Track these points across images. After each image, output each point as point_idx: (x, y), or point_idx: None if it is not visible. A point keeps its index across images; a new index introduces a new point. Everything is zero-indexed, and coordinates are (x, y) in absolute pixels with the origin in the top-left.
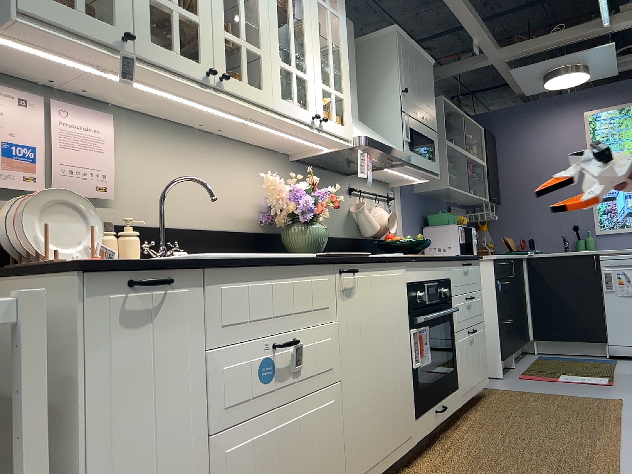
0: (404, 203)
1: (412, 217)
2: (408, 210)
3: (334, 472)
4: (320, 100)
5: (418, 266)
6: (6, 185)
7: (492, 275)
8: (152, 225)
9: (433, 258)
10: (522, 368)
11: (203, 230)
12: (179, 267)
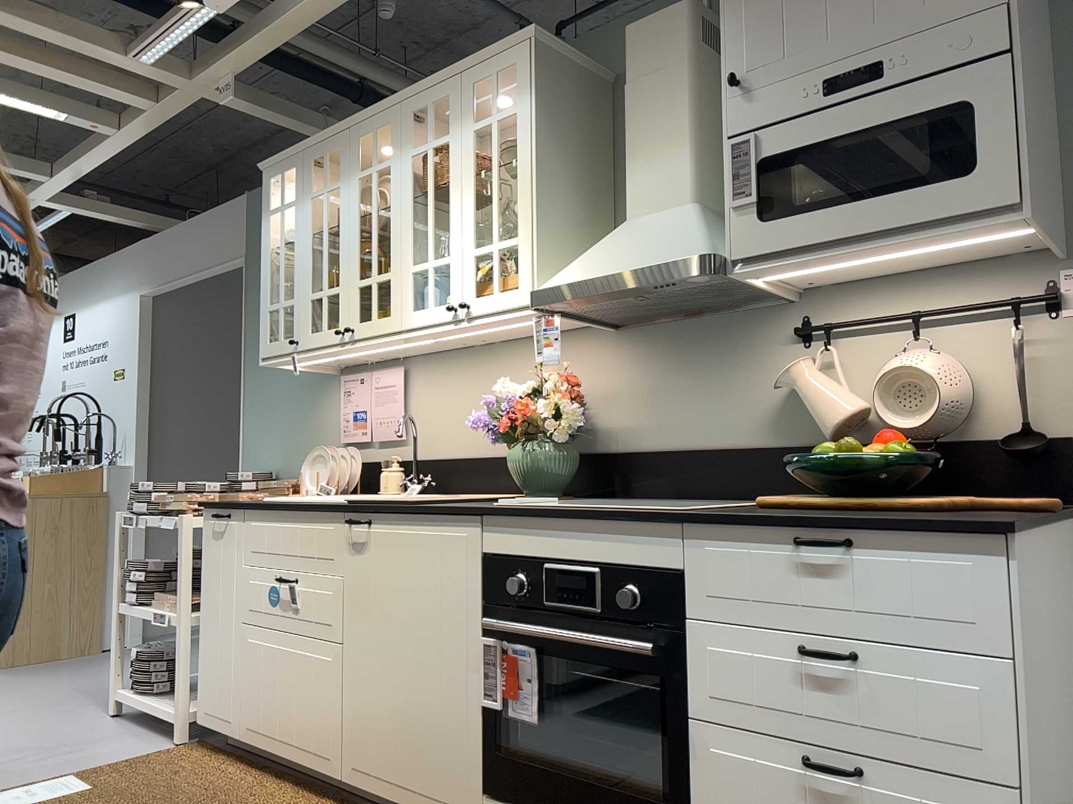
0: None
1: None
2: None
3: (326, 732)
4: (469, 275)
5: (522, 526)
6: (355, 439)
7: None
8: (433, 457)
9: (574, 512)
10: None
11: (477, 458)
12: (230, 507)
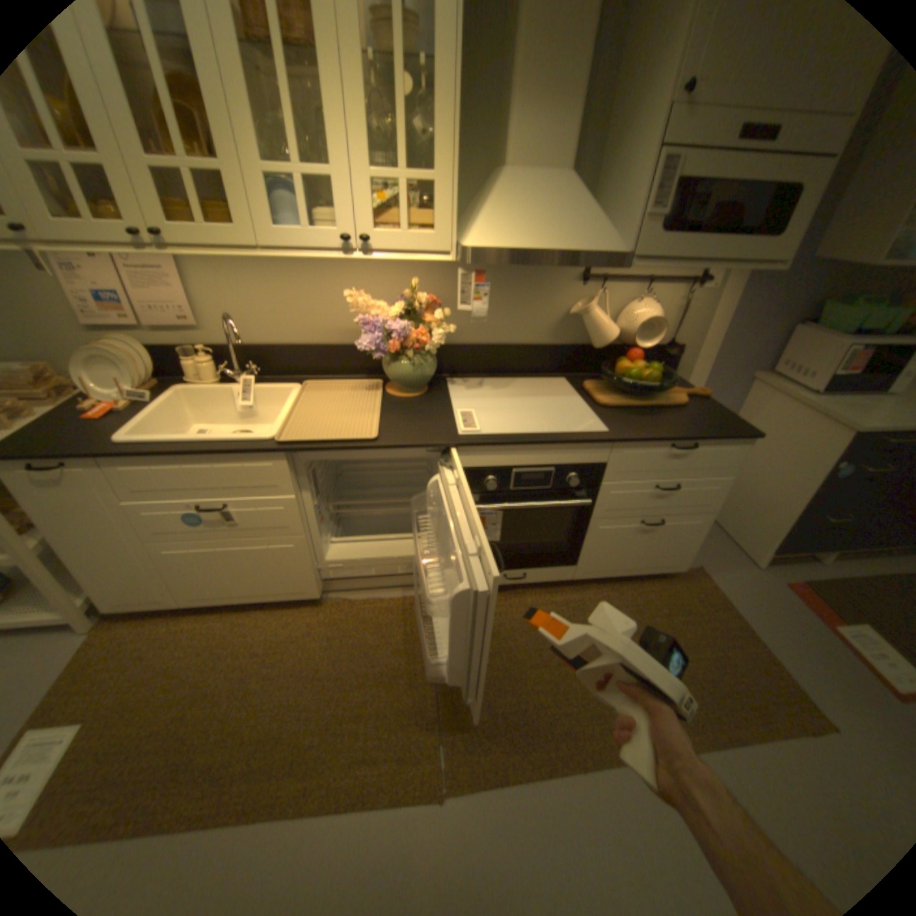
0: (754, 280)
1: (771, 303)
2: (762, 291)
3: (299, 581)
4: (366, 203)
5: (495, 450)
6: (111, 322)
7: (839, 451)
8: (244, 343)
9: (544, 442)
10: (833, 574)
11: (302, 345)
12: (66, 459)
